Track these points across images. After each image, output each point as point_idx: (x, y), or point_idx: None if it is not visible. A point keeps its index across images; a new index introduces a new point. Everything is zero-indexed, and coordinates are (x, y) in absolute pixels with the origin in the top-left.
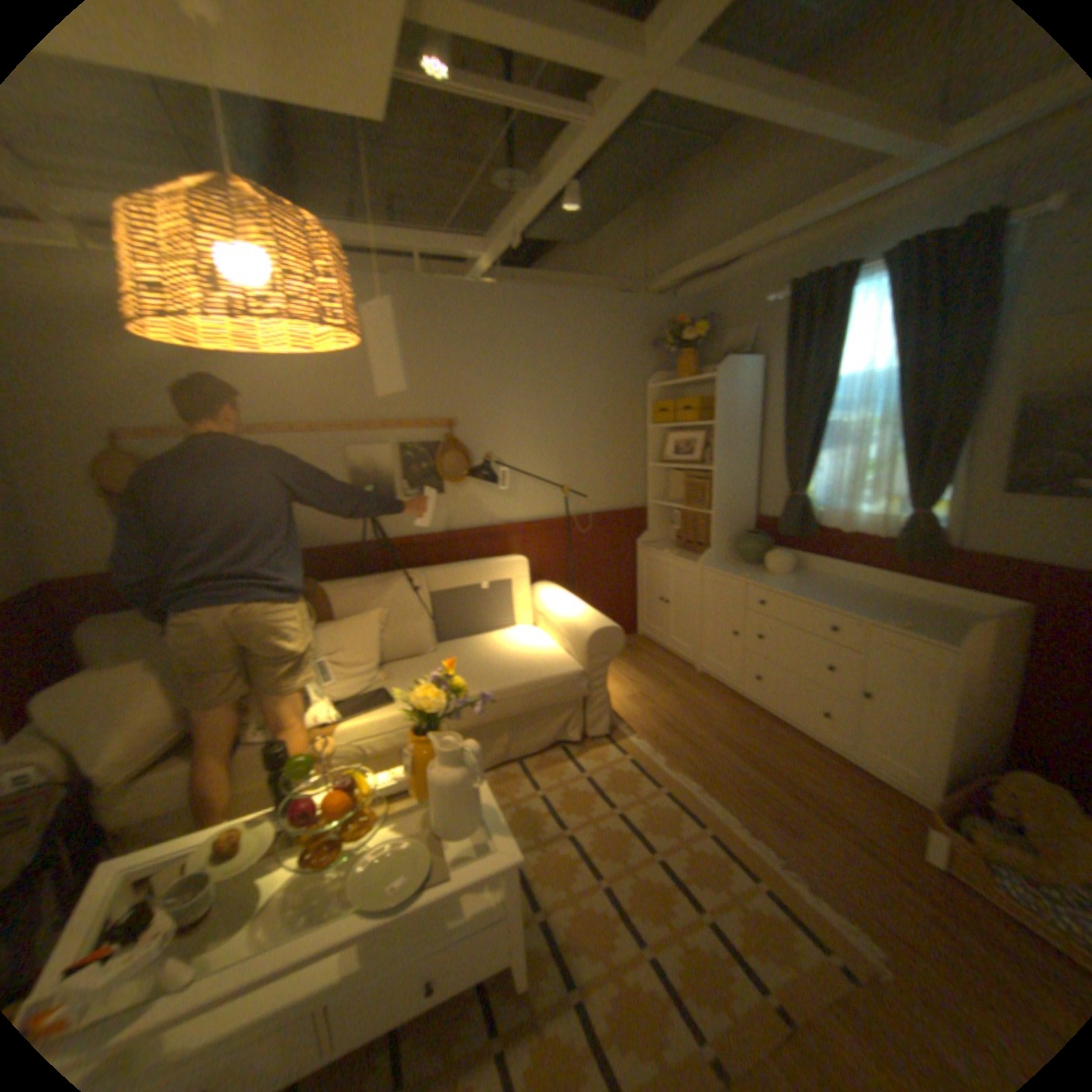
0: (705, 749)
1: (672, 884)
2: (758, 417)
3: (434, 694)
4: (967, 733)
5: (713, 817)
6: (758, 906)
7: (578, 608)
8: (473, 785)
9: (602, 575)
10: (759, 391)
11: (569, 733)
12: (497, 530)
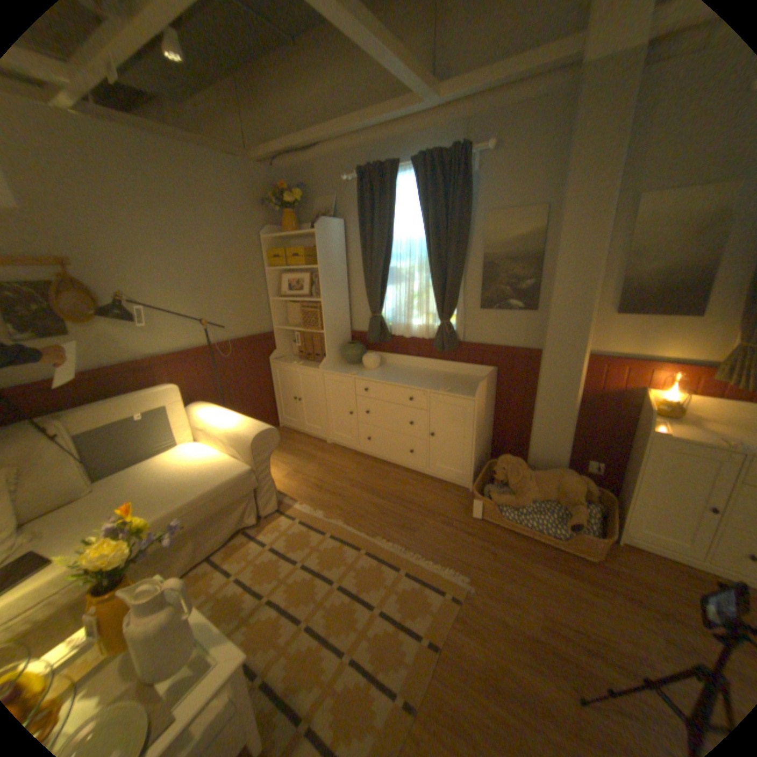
0: (346, 495)
1: (349, 599)
2: (345, 263)
3: (112, 545)
4: (479, 442)
5: (362, 540)
6: (402, 586)
7: (235, 419)
8: (180, 616)
9: (245, 388)
10: (343, 245)
11: (245, 520)
12: (140, 364)
